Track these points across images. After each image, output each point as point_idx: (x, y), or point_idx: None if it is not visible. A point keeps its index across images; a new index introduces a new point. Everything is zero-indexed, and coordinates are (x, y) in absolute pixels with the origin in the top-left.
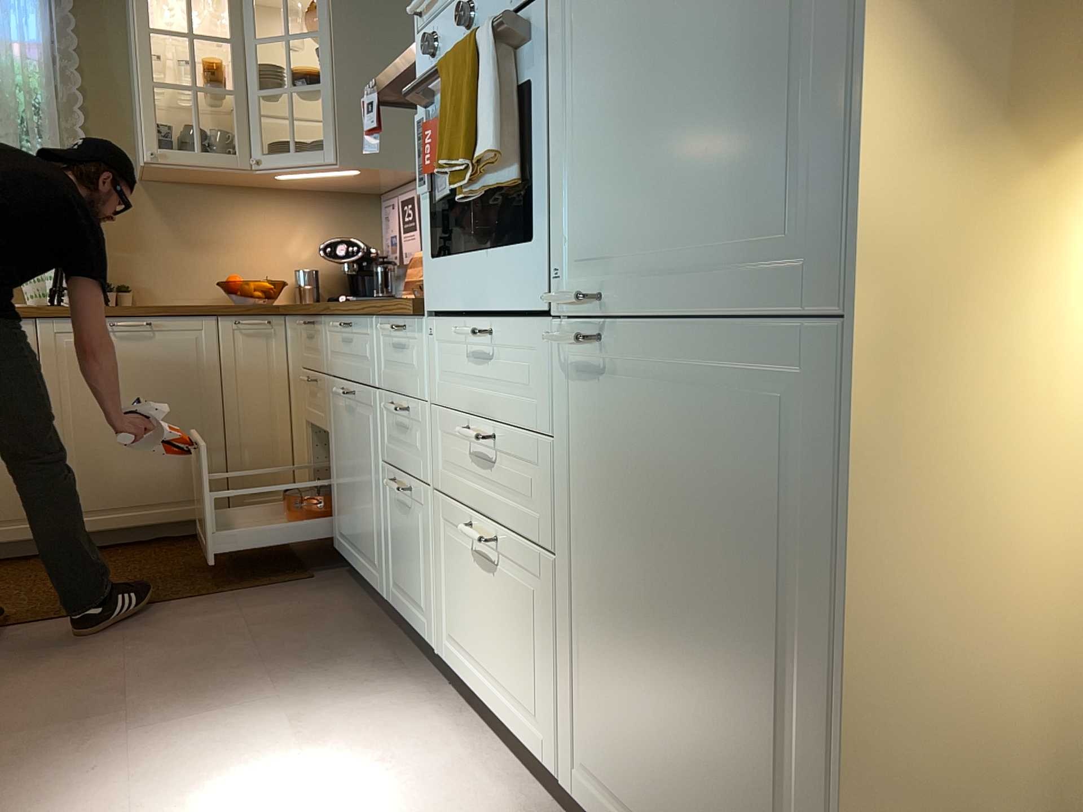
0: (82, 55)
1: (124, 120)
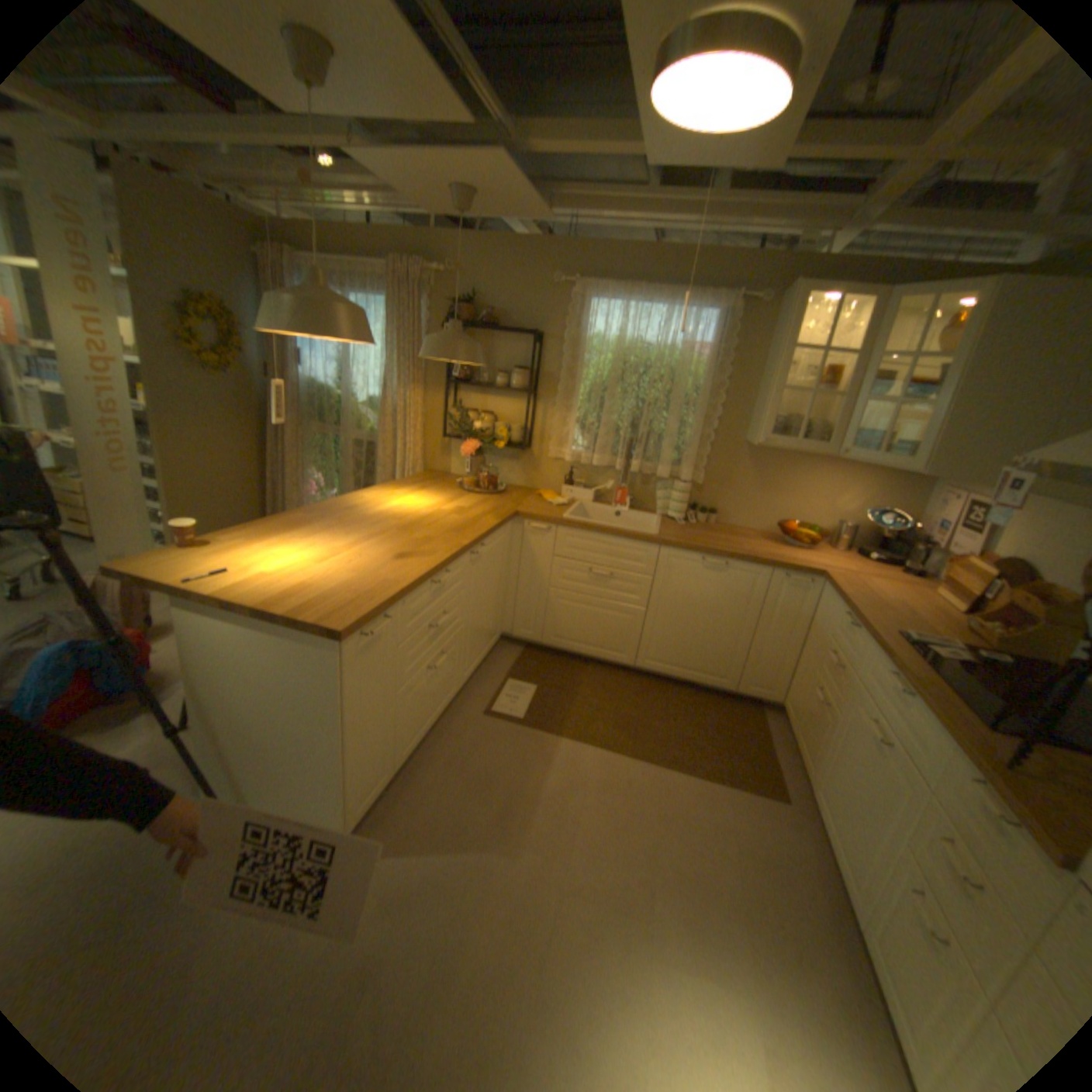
0: (736, 351)
1: (749, 398)
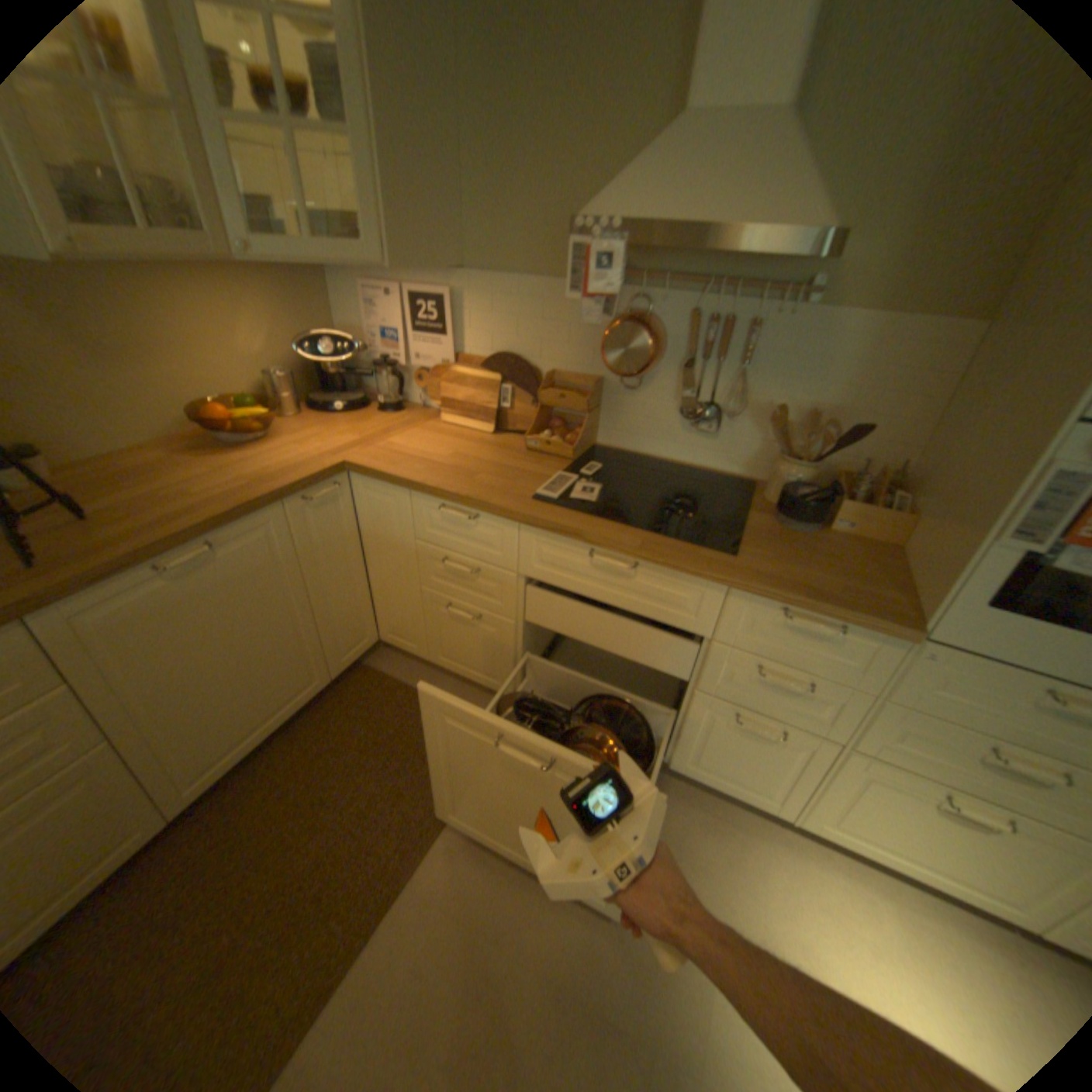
0: None
1: None
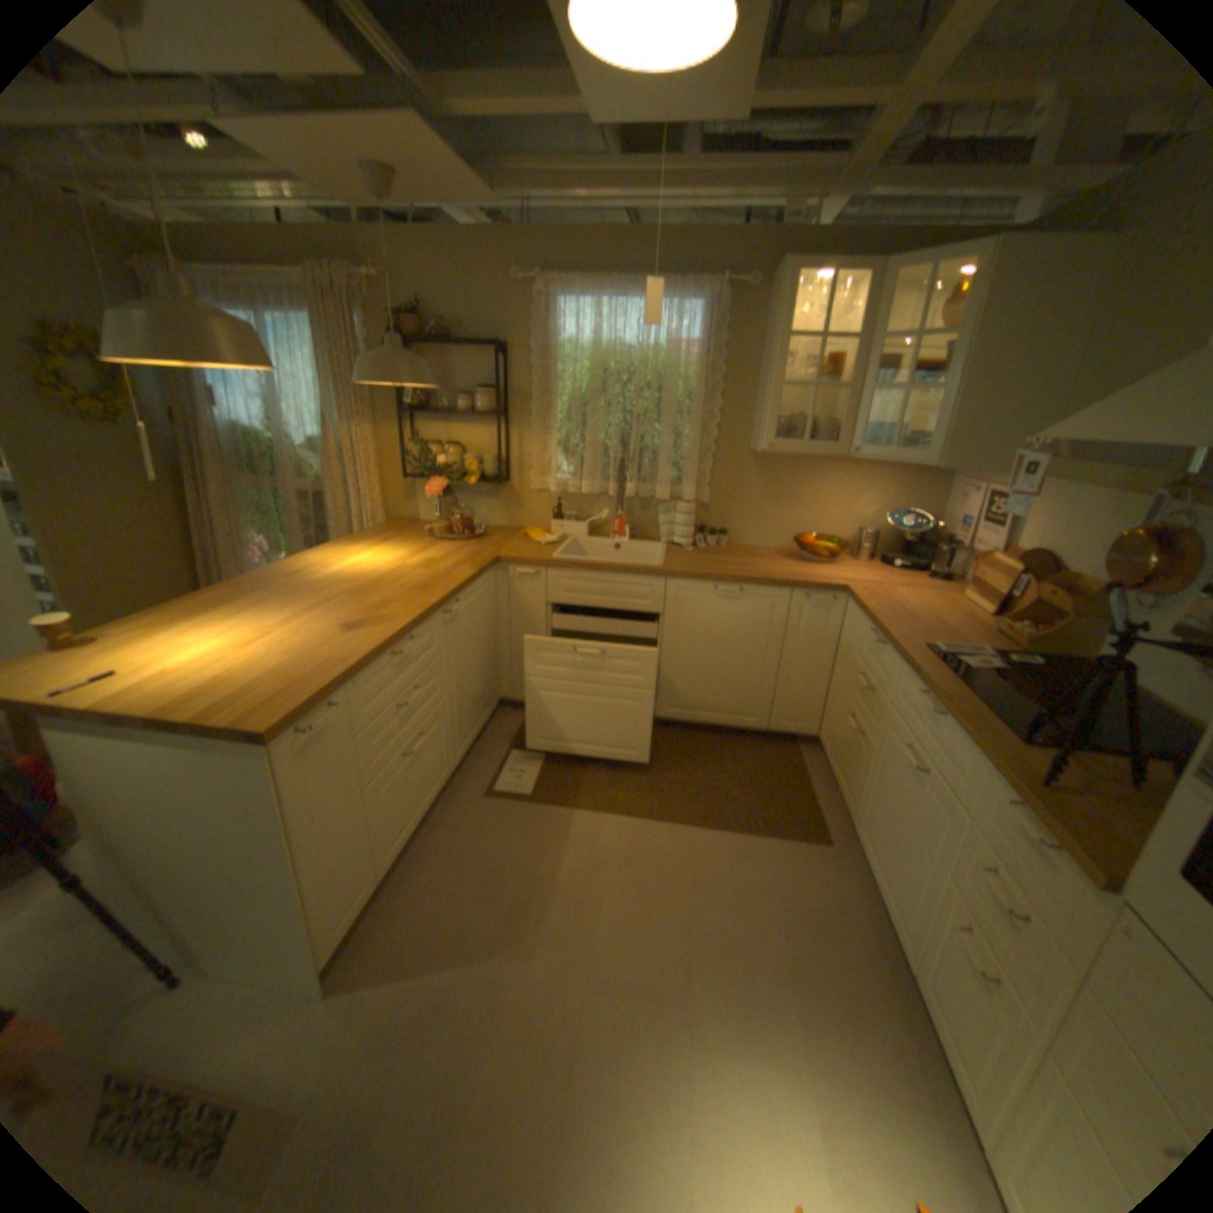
0: (727, 346)
1: (748, 400)
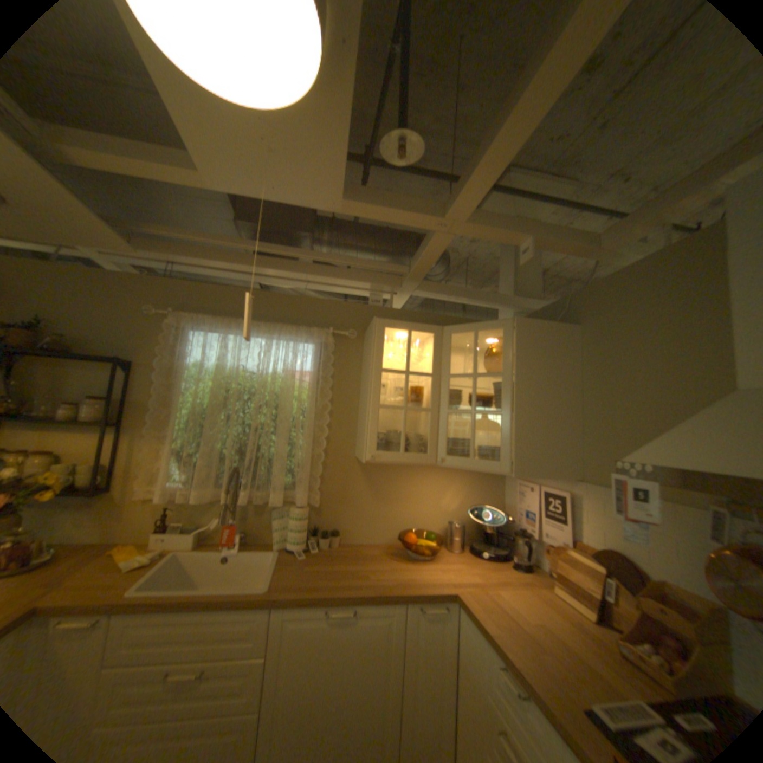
0: (334, 377)
1: (352, 417)
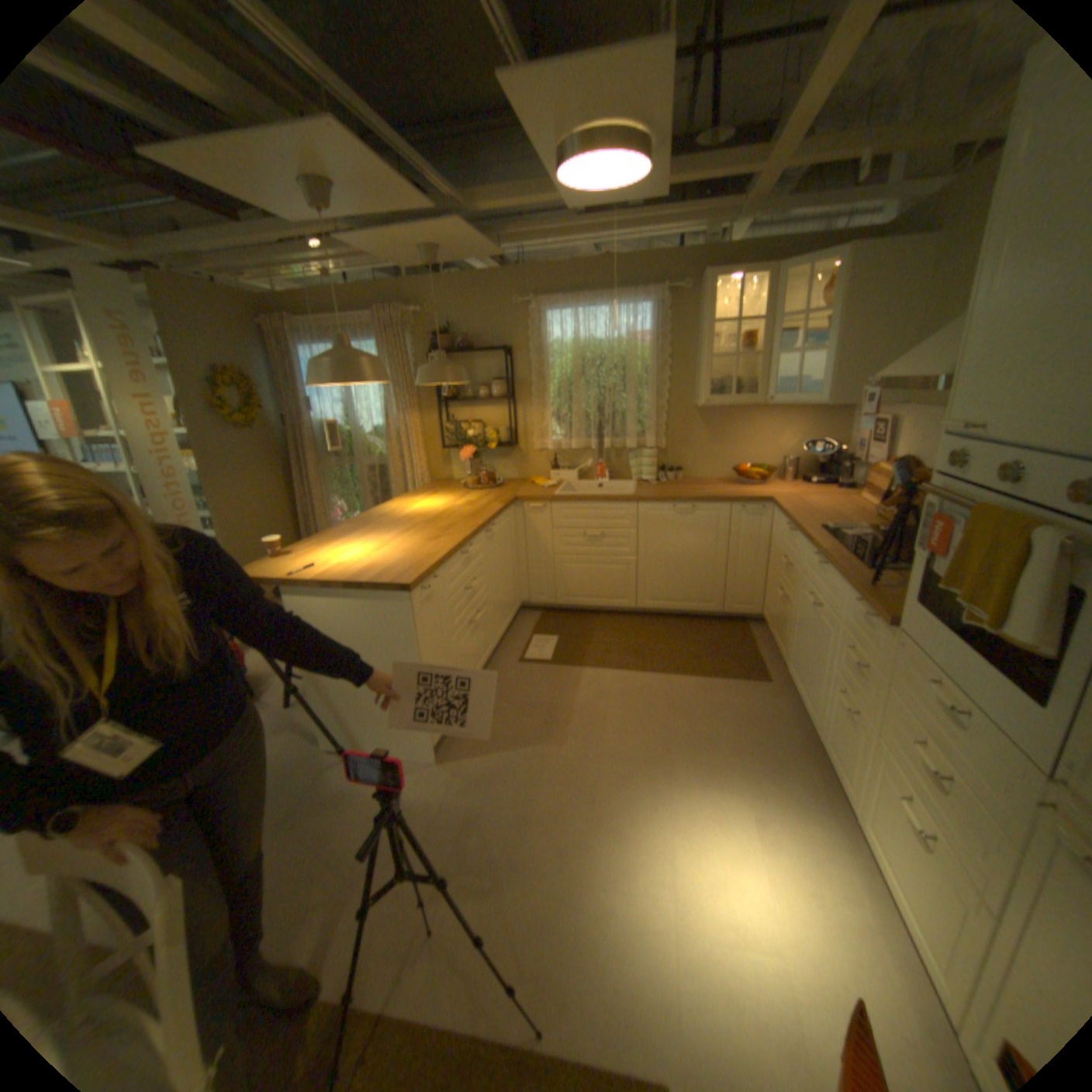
0: (671, 333)
1: (689, 370)
